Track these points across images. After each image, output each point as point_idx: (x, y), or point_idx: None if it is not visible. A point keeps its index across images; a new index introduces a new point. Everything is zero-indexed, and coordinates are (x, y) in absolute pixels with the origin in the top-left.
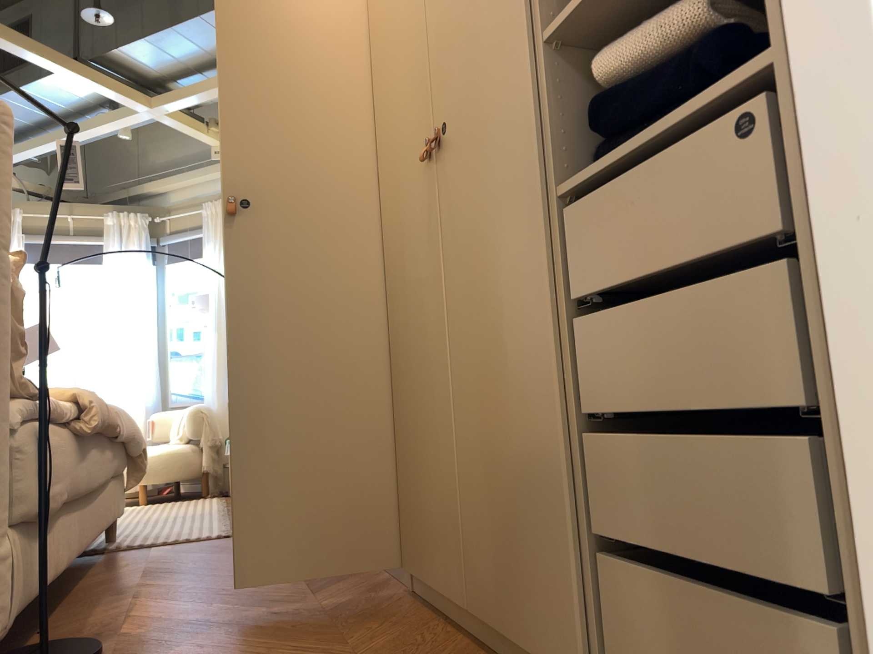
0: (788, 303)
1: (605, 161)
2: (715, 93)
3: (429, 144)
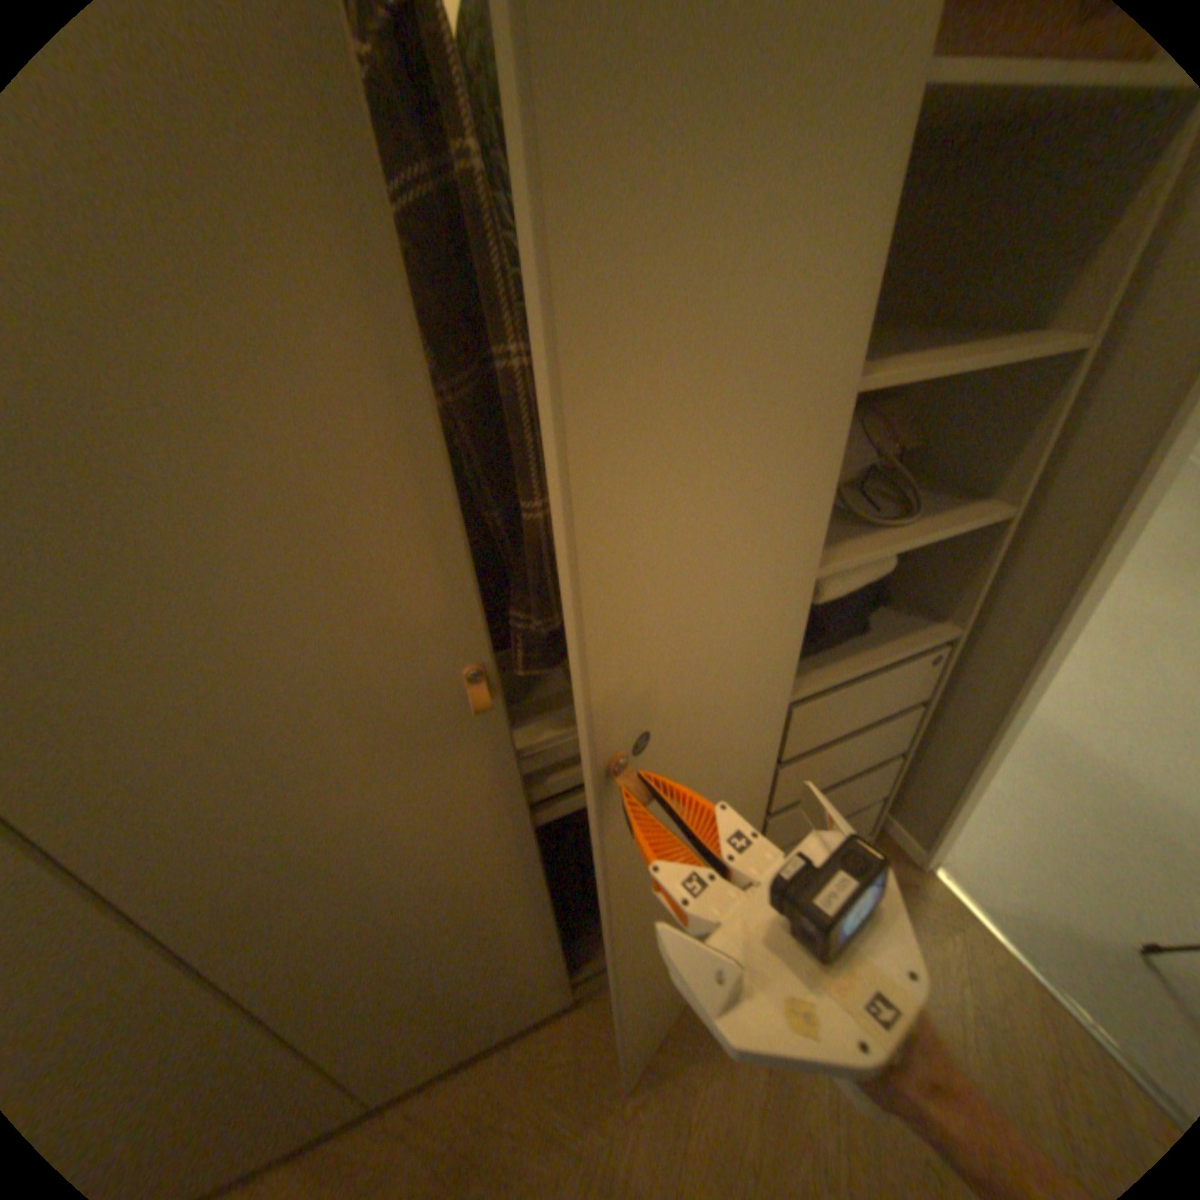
0: (932, 724)
1: (850, 672)
2: (937, 637)
3: (476, 673)
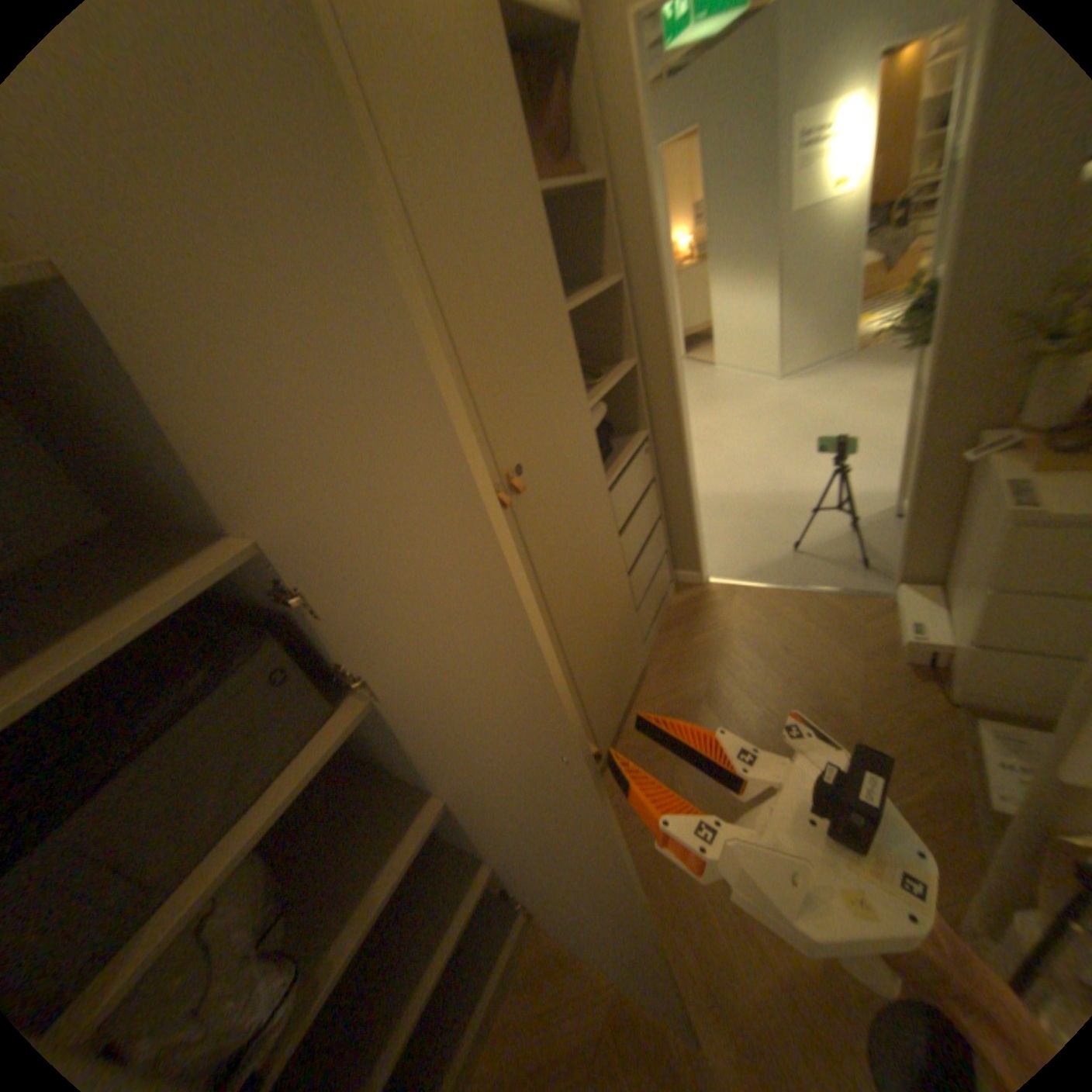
0: (660, 492)
1: (617, 467)
2: (638, 439)
3: (496, 486)
